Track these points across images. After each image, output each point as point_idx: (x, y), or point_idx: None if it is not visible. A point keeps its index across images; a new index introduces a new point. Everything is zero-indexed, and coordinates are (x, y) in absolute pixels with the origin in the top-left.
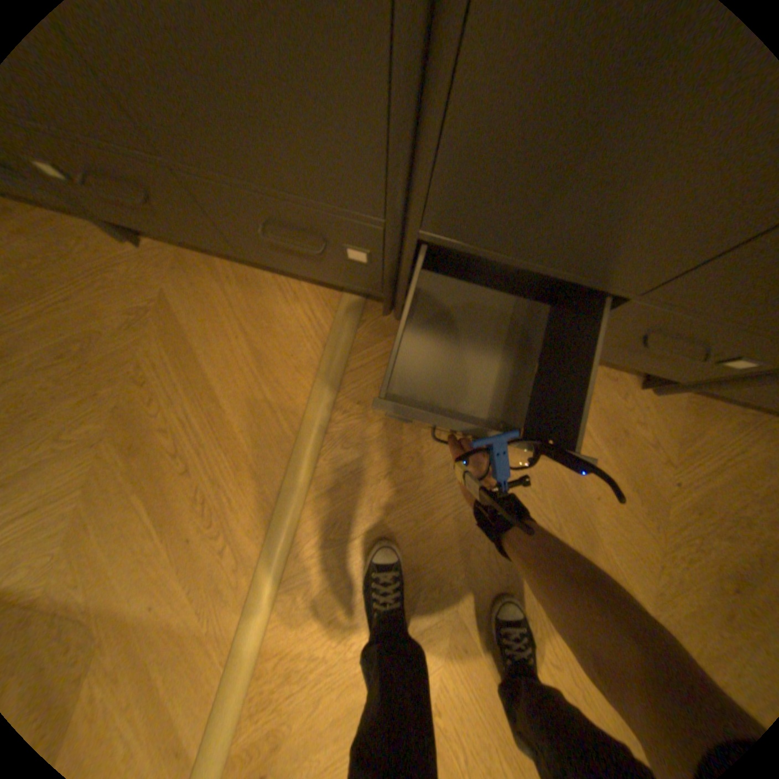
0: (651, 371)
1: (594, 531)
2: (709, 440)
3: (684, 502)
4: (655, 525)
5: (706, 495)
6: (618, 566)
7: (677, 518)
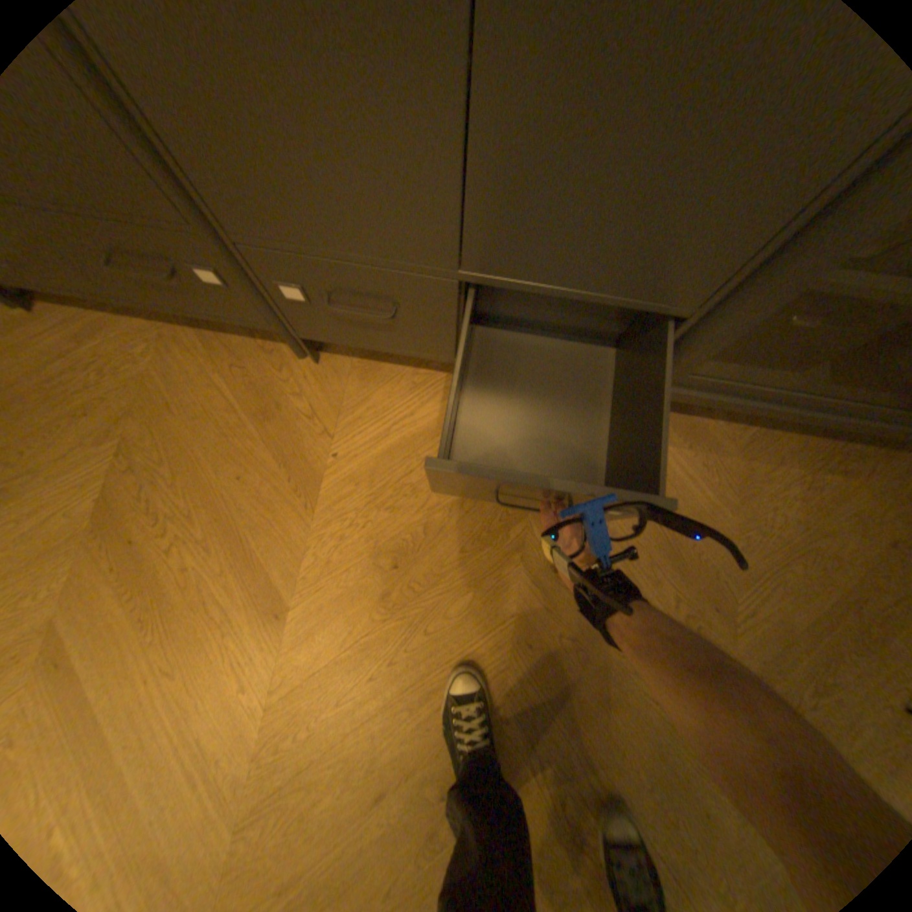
0: (224, 318)
1: (228, 512)
2: (373, 404)
3: (338, 472)
4: (302, 499)
5: (365, 462)
6: (254, 548)
7: (329, 489)
